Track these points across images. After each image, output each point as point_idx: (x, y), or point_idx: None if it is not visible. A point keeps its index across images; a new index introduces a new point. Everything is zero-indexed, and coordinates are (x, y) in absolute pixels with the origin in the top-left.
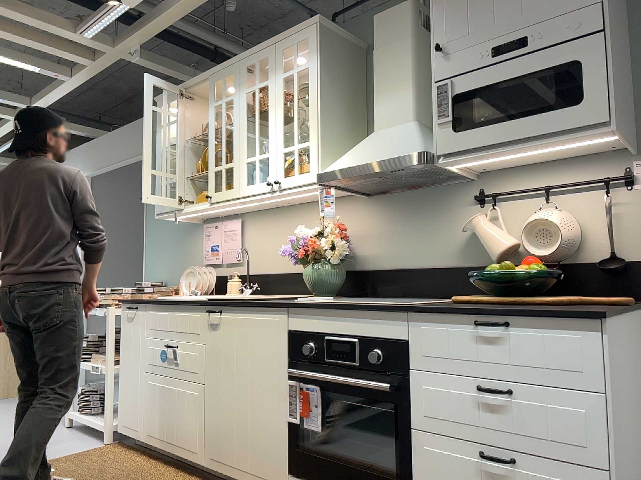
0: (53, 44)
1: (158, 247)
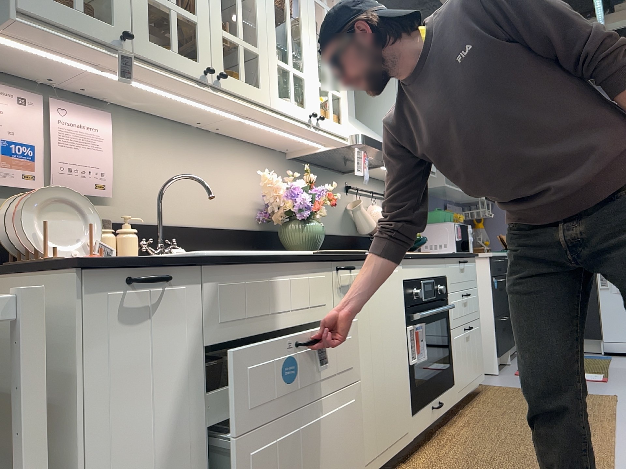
0: None
1: None
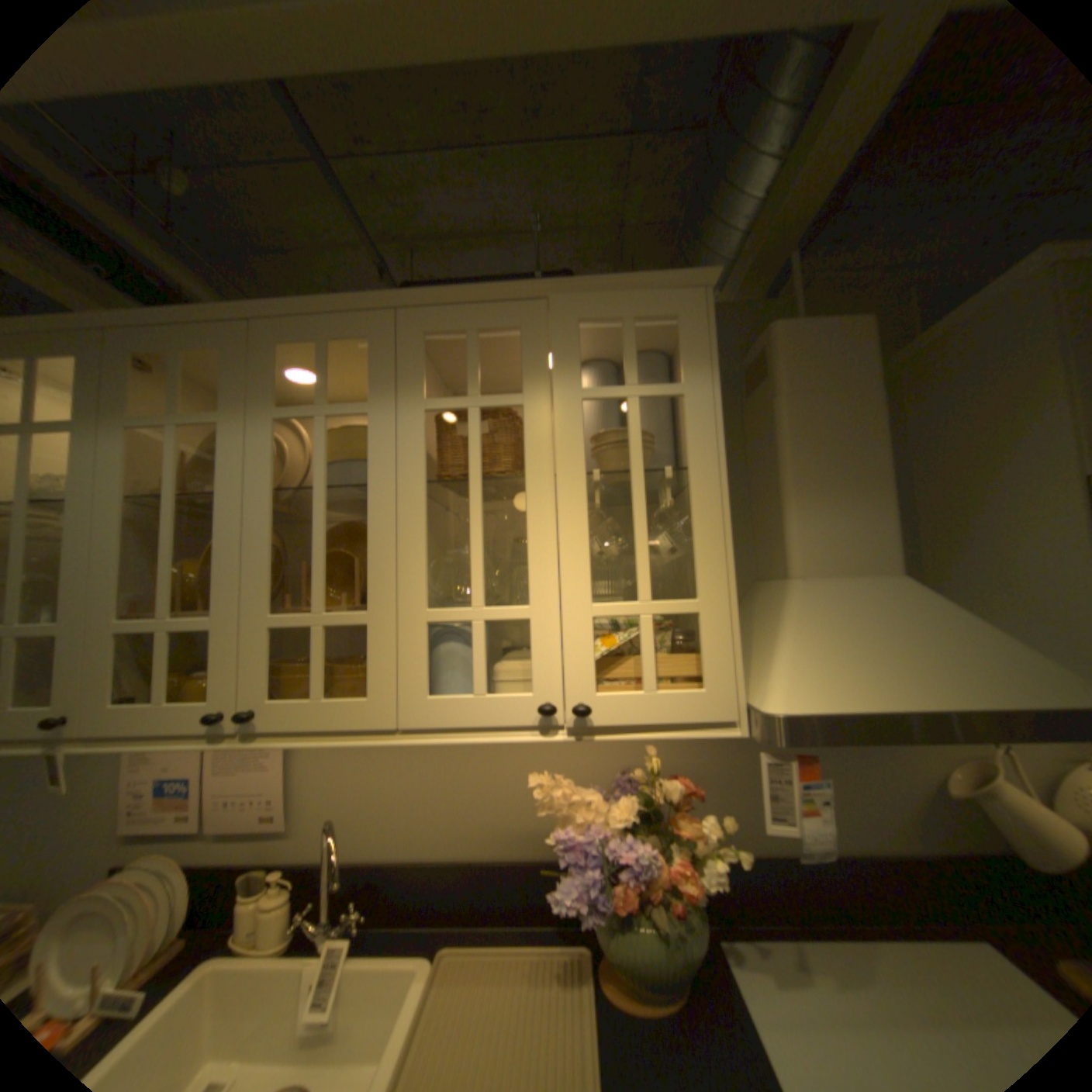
0: None
1: None
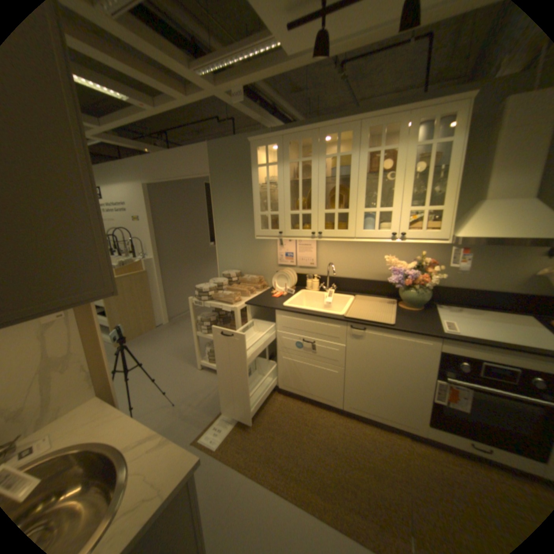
0: (152, 74)
1: (229, 247)
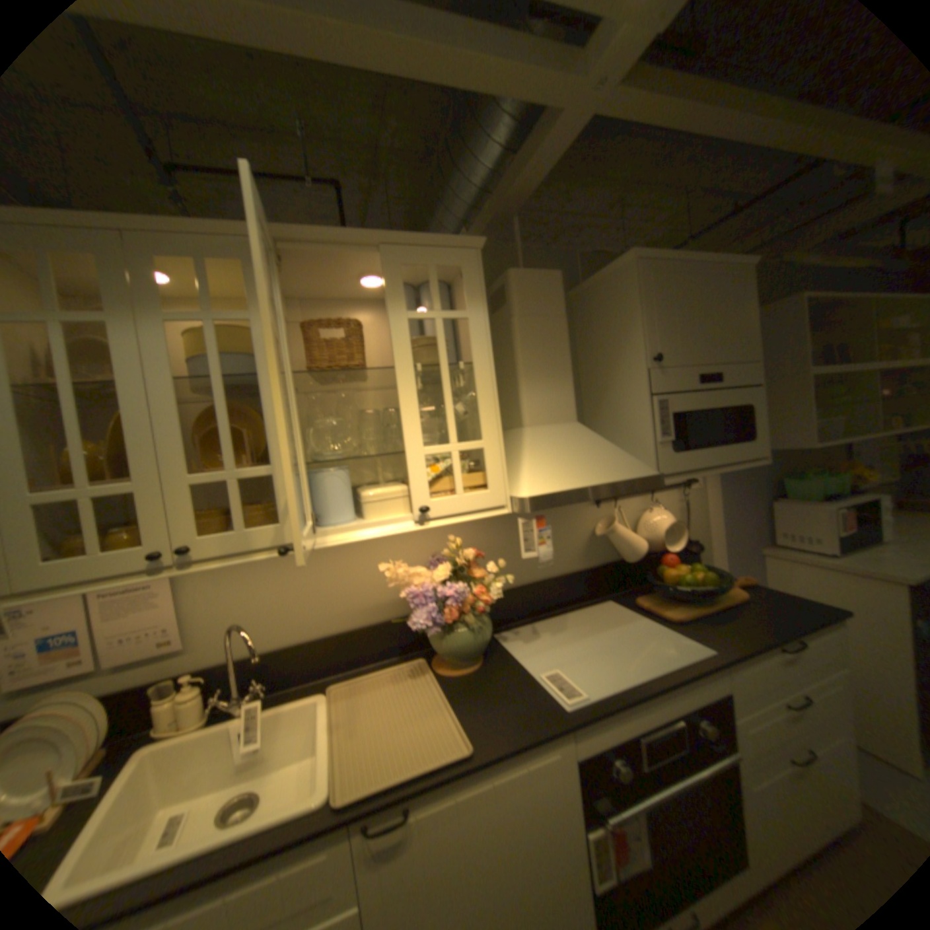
0: None
1: None
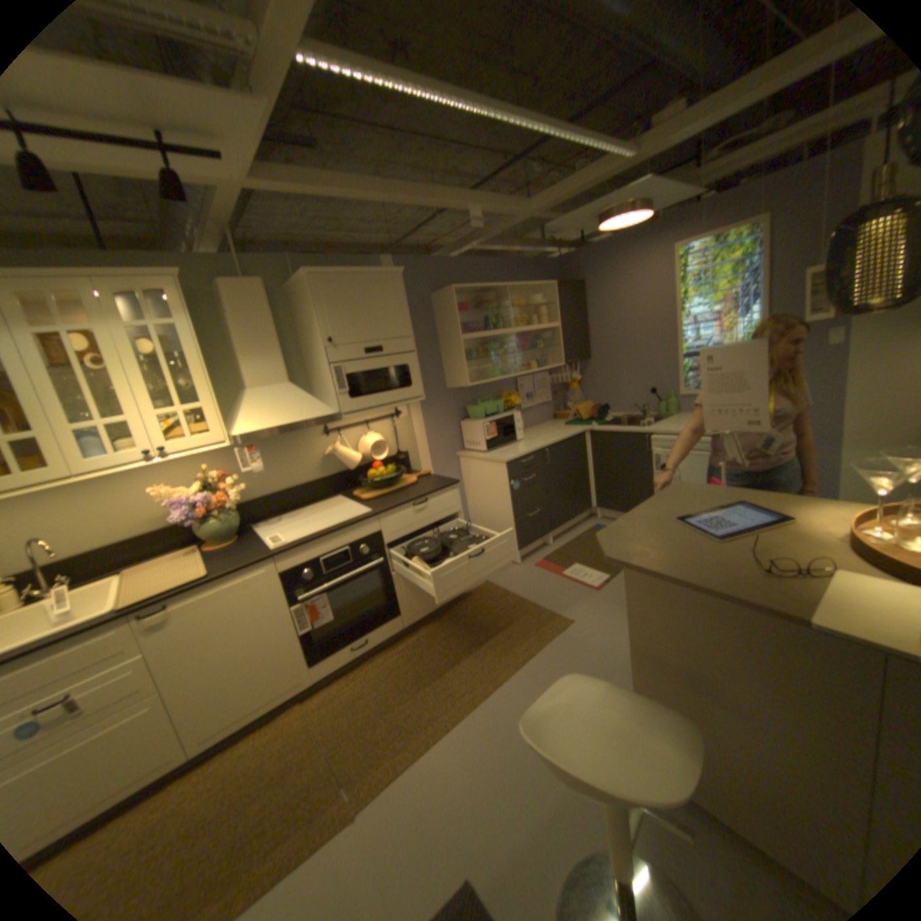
0: None
1: None
